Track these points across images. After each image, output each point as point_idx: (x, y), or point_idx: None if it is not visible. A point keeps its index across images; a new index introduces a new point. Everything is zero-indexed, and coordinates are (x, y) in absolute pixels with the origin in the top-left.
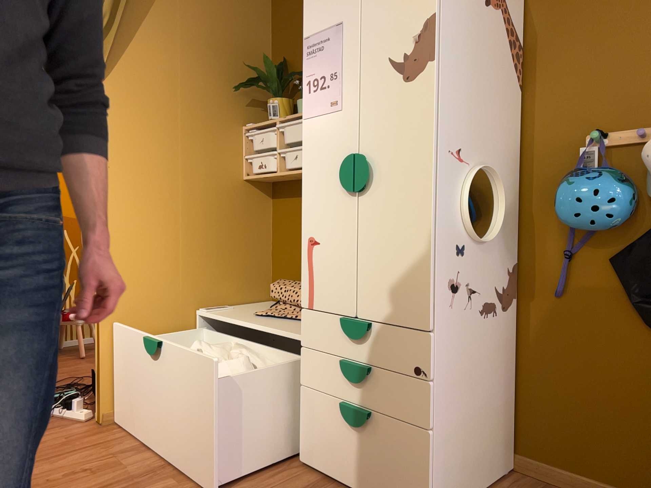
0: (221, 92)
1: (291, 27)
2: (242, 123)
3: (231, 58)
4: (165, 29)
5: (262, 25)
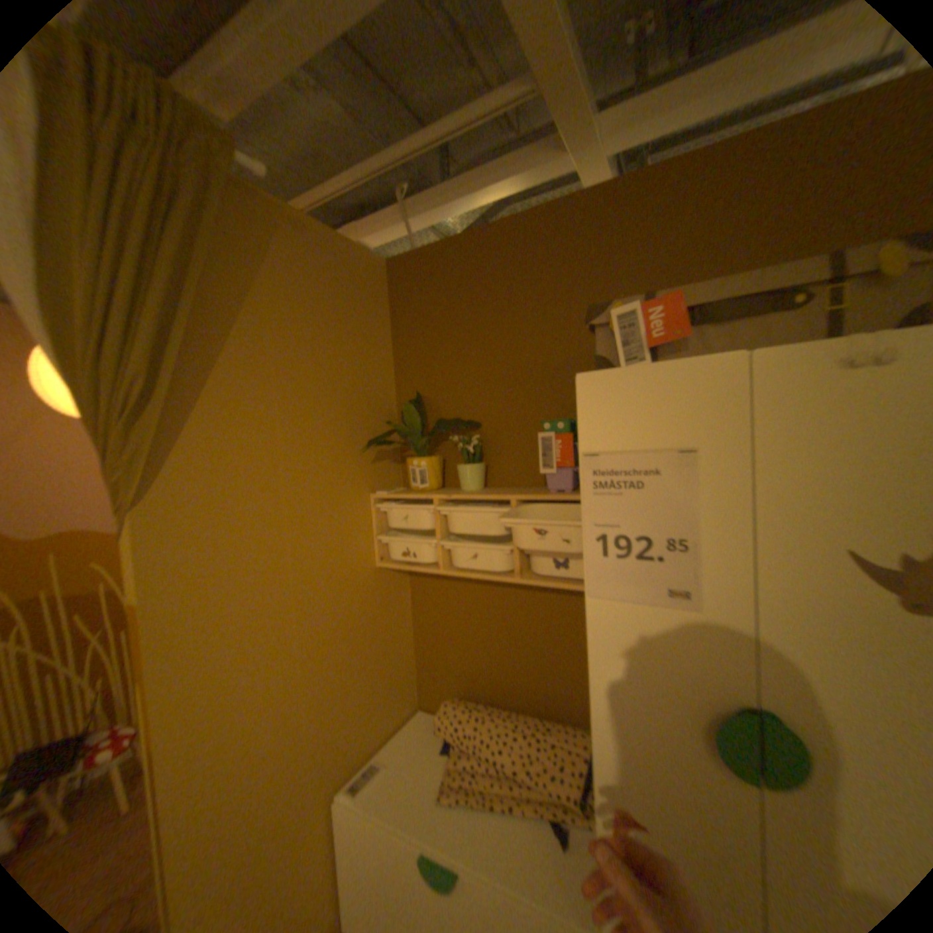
0: (340, 453)
1: (427, 352)
2: (369, 488)
3: (349, 400)
4: (251, 374)
5: (381, 344)
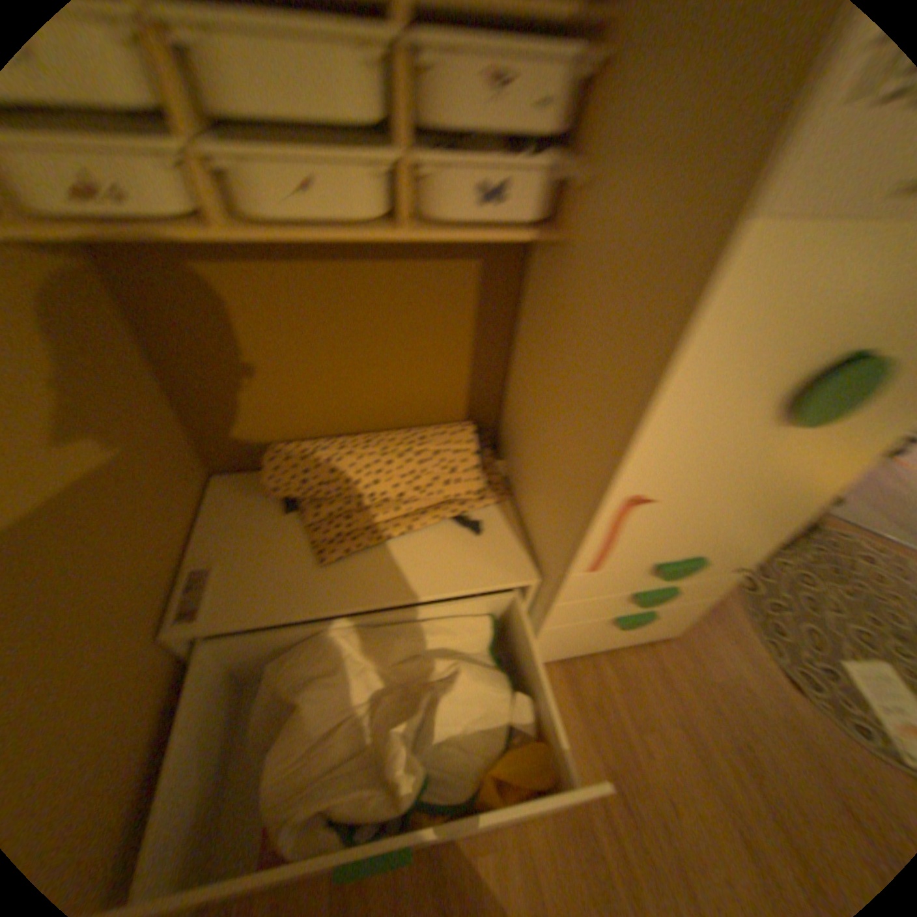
0: None
1: None
2: None
3: None
4: None
5: None
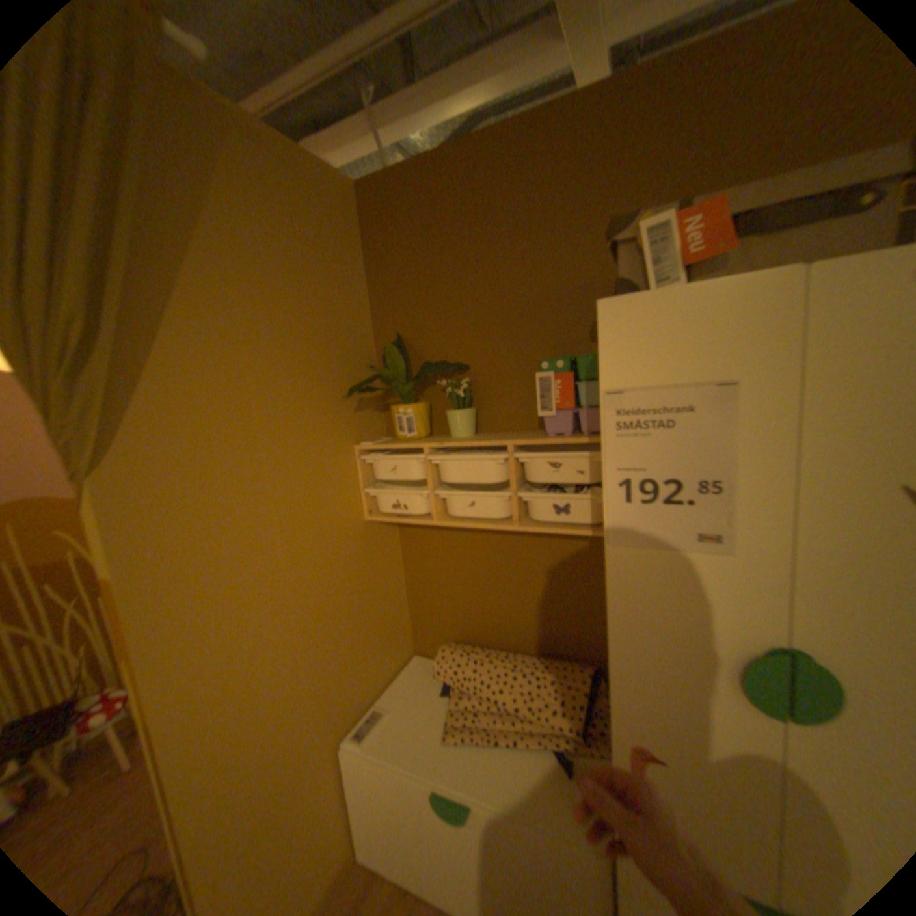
0: (319, 402)
1: (406, 288)
2: (352, 439)
3: (324, 343)
4: (212, 314)
5: (355, 281)
